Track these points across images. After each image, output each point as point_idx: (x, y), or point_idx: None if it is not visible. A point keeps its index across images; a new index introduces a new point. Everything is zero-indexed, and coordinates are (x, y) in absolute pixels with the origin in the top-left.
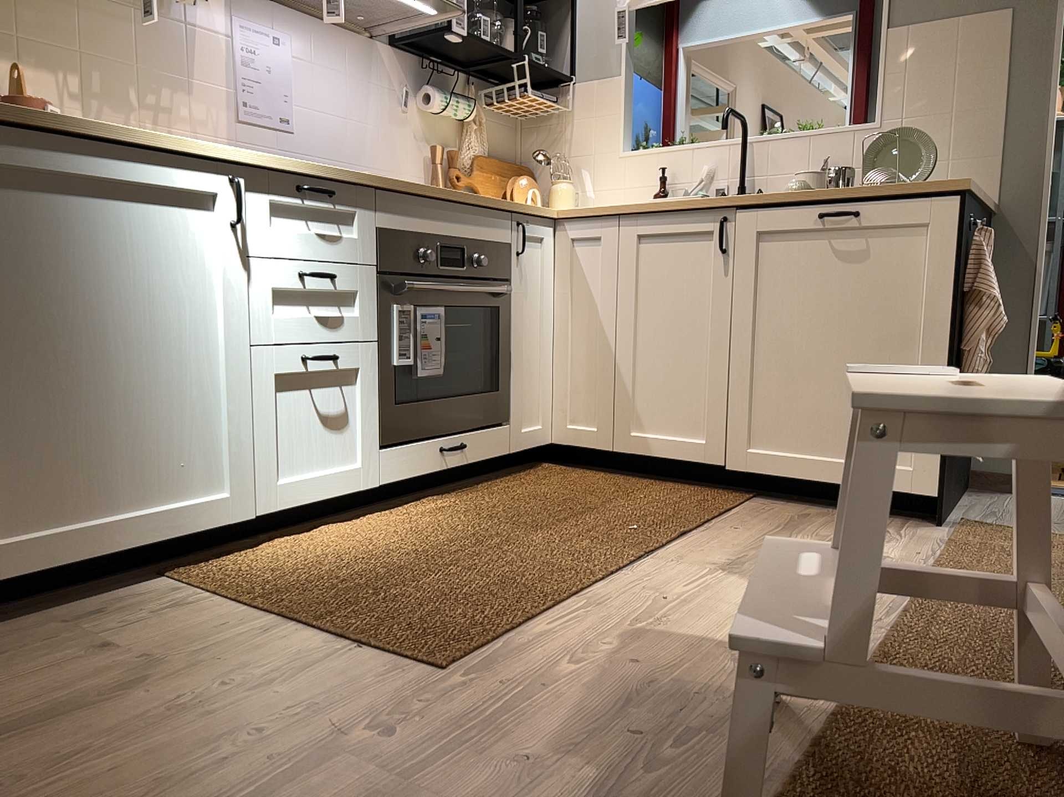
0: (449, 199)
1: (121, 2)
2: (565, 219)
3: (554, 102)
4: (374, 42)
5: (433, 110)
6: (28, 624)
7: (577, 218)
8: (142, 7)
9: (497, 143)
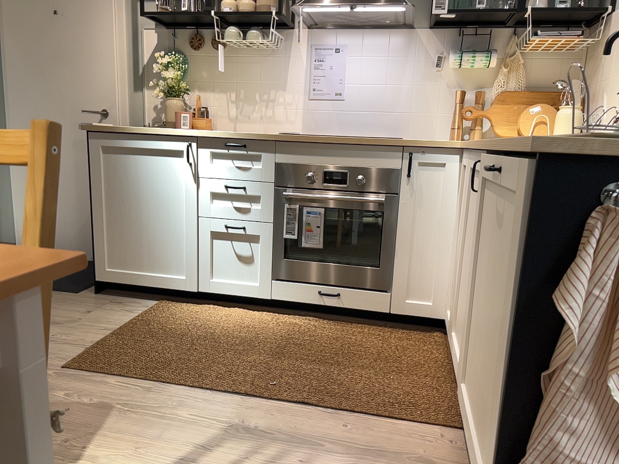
0: (333, 143)
1: (252, 53)
2: (464, 151)
3: (576, 36)
4: (413, 28)
5: (449, 66)
6: (107, 298)
7: (465, 151)
8: (261, 53)
9: (547, 75)
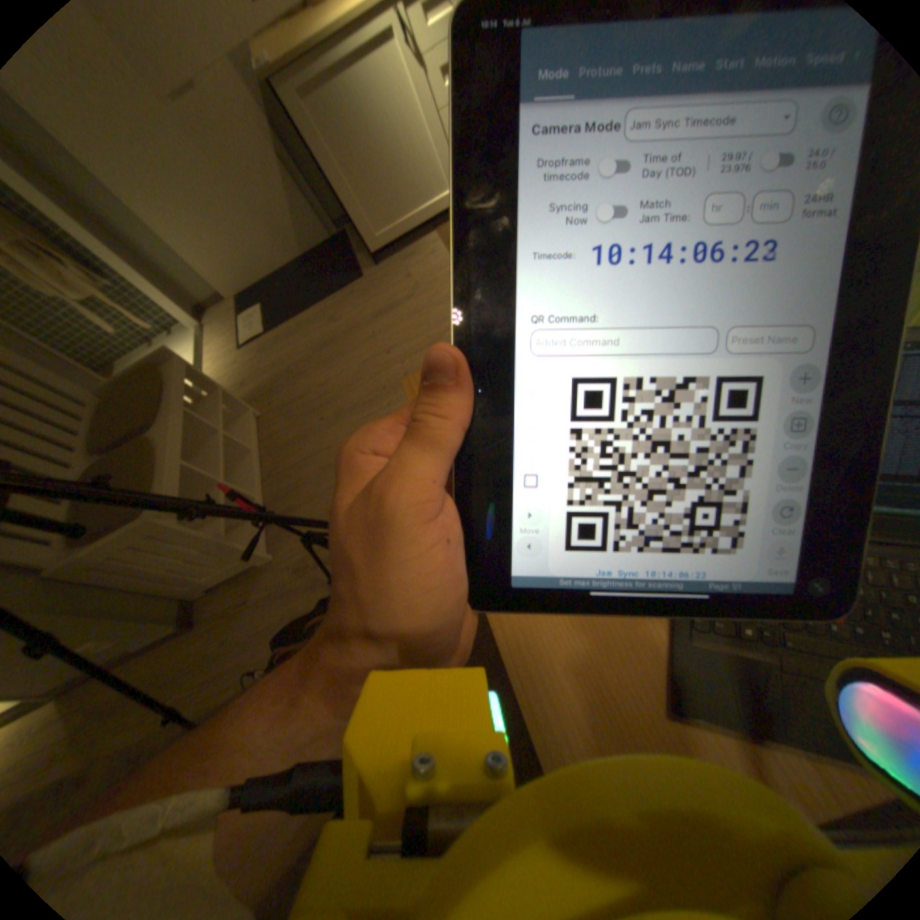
0: None
1: None
2: None
3: None
4: None
5: None
6: (393, 257)
7: None
8: None
9: None
